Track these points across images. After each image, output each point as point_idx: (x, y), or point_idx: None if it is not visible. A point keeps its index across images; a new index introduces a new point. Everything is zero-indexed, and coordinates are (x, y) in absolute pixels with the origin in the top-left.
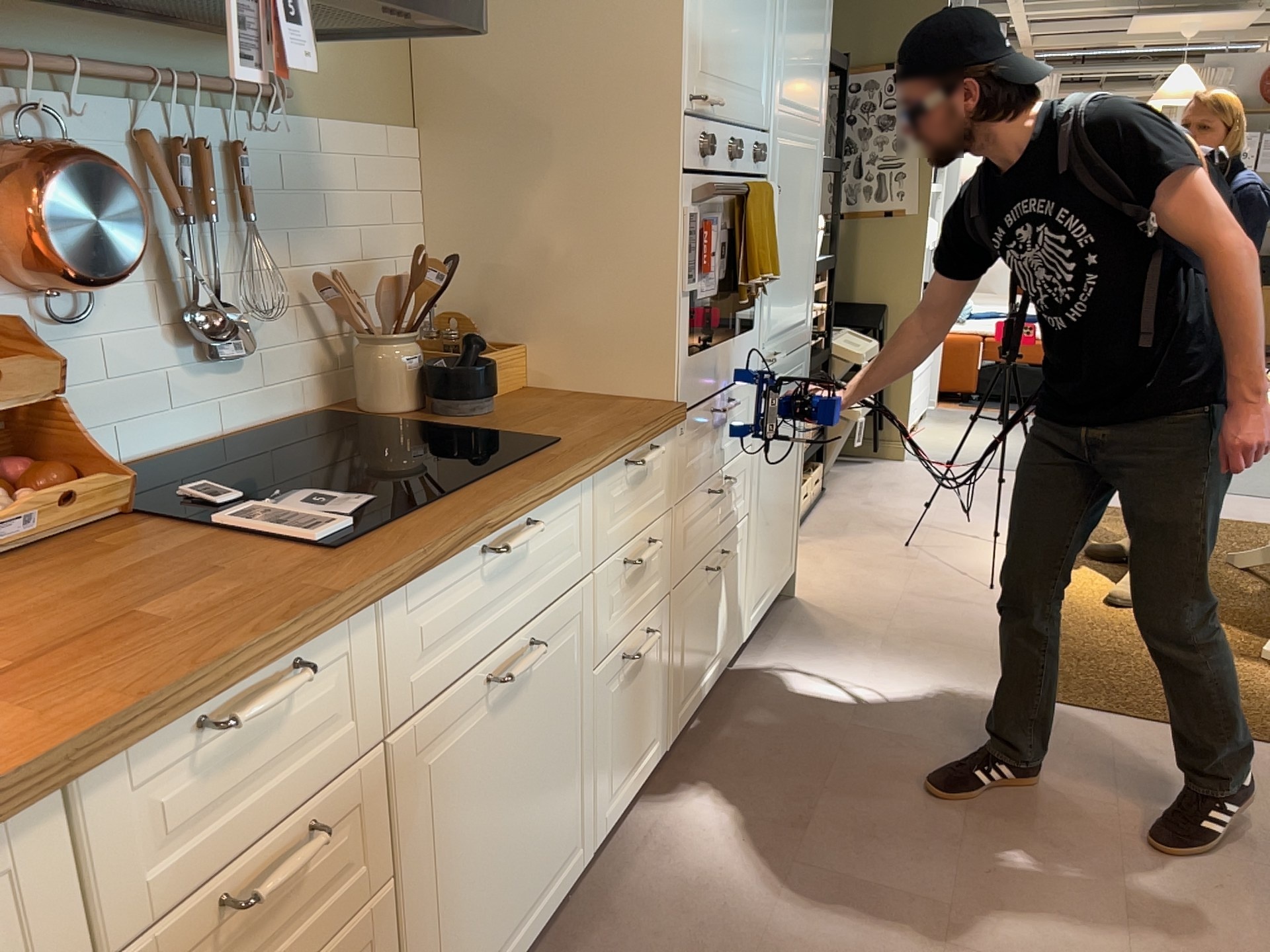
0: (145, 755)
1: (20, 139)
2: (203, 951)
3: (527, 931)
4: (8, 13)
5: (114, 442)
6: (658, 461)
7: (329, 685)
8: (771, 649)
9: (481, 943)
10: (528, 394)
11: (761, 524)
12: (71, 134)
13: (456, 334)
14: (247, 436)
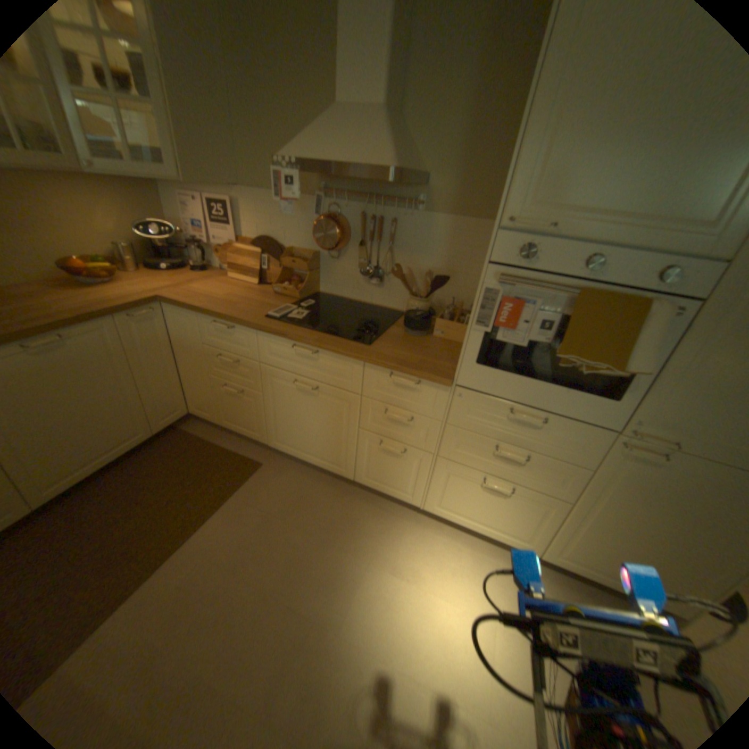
0: (205, 319)
1: (332, 211)
2: (218, 360)
3: (312, 461)
4: (335, 179)
5: (339, 291)
6: (426, 392)
7: (241, 338)
8: (574, 595)
9: (291, 441)
10: (452, 344)
11: (598, 528)
12: (342, 211)
13: (449, 309)
14: (376, 307)
